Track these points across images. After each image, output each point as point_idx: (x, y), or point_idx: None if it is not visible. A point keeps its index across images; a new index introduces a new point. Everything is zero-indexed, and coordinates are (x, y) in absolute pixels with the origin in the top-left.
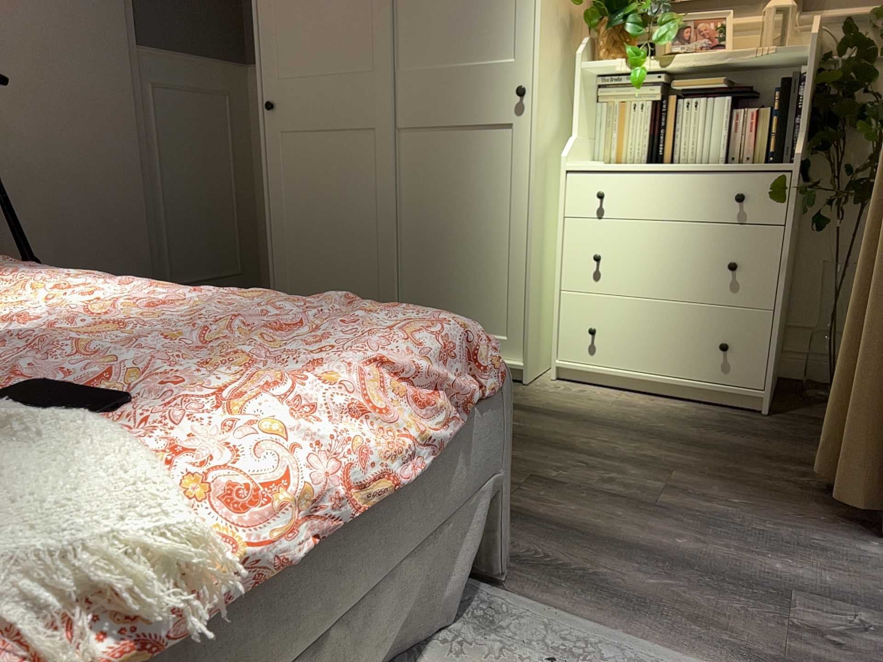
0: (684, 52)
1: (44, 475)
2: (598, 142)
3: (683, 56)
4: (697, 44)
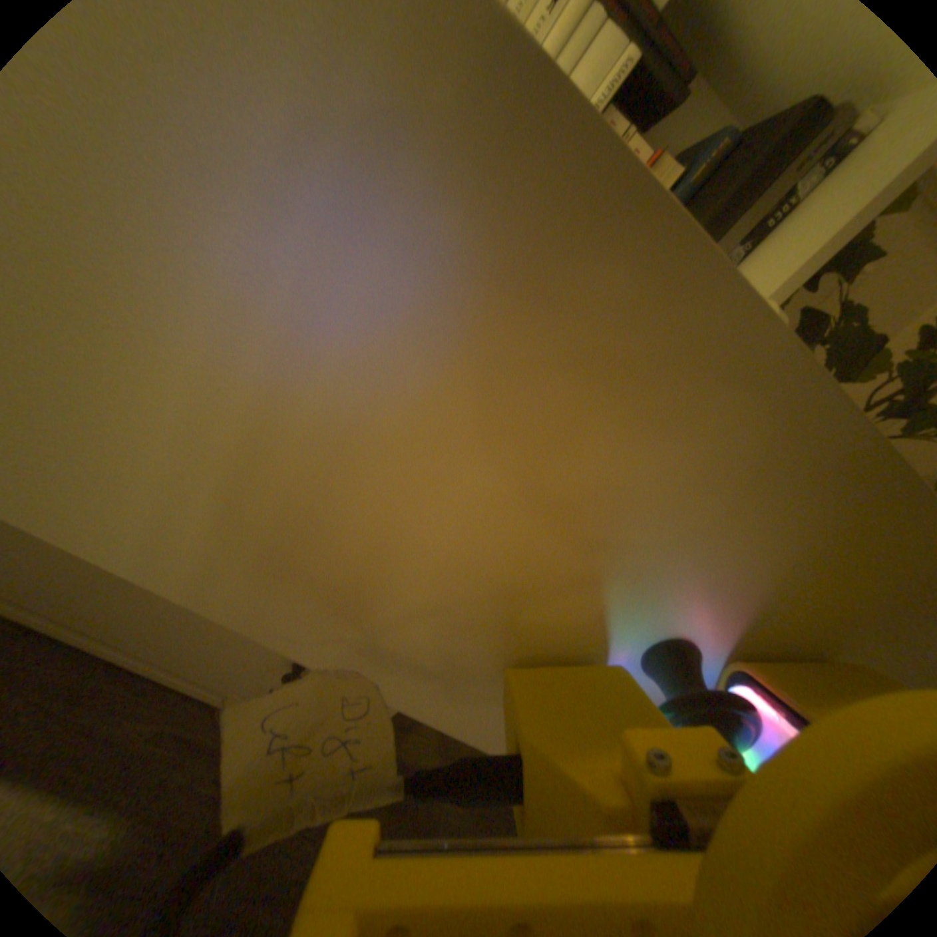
0: None
1: None
2: None
3: None
4: None
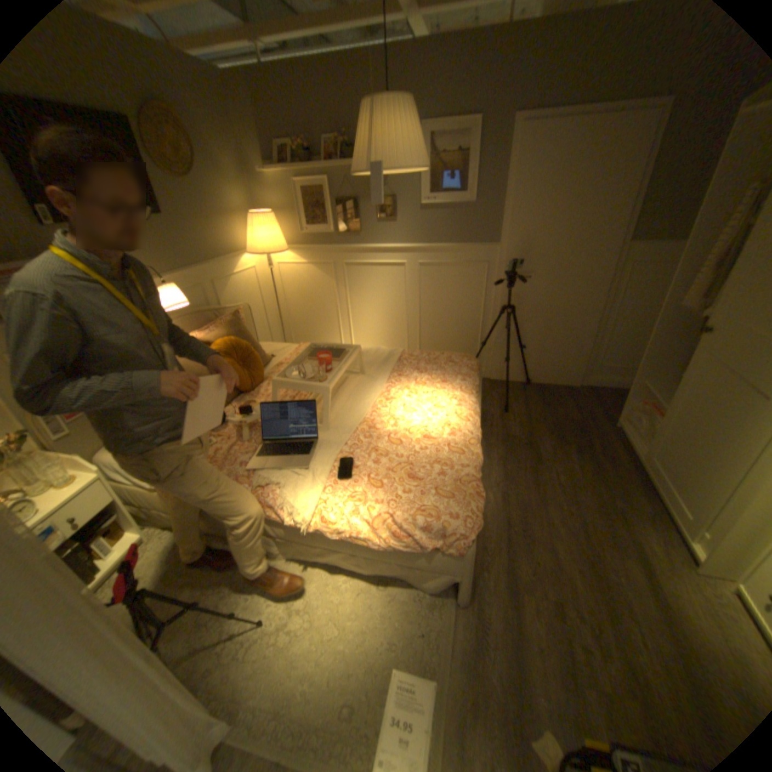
0: None
1: (313, 489)
2: None
3: None
4: None
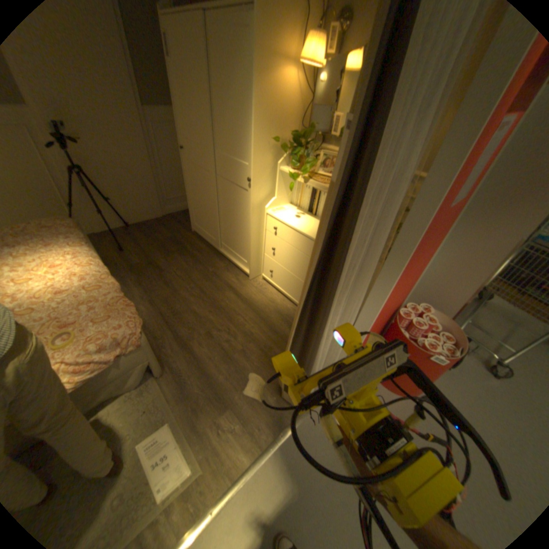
0: (323, 172)
1: None
2: (294, 195)
3: (321, 174)
4: (330, 169)
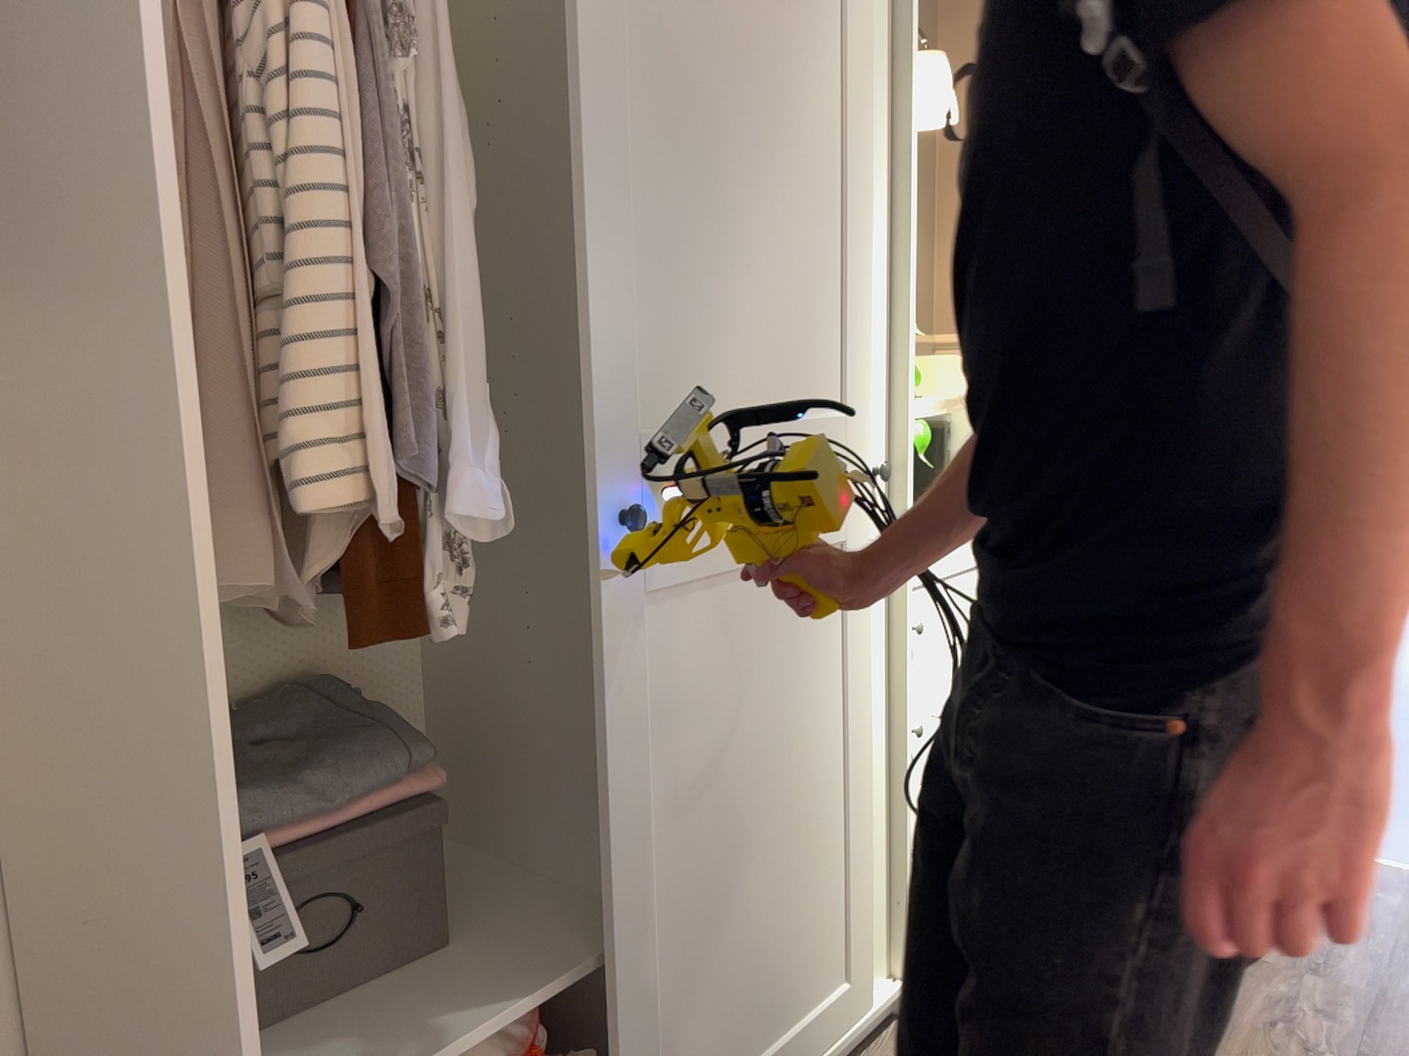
0: None
1: None
2: None
3: None
4: None
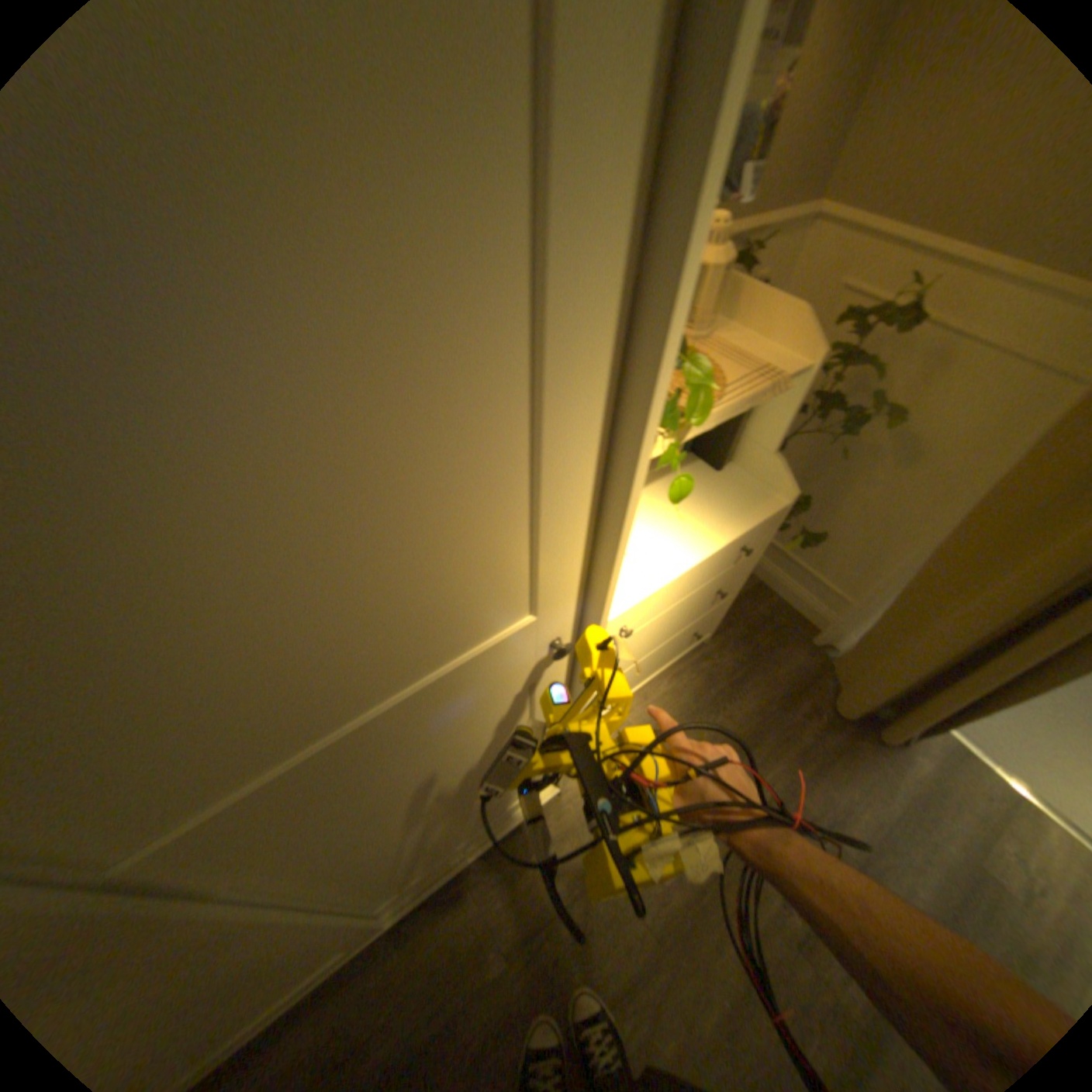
0: None
1: None
2: None
3: None
4: None
